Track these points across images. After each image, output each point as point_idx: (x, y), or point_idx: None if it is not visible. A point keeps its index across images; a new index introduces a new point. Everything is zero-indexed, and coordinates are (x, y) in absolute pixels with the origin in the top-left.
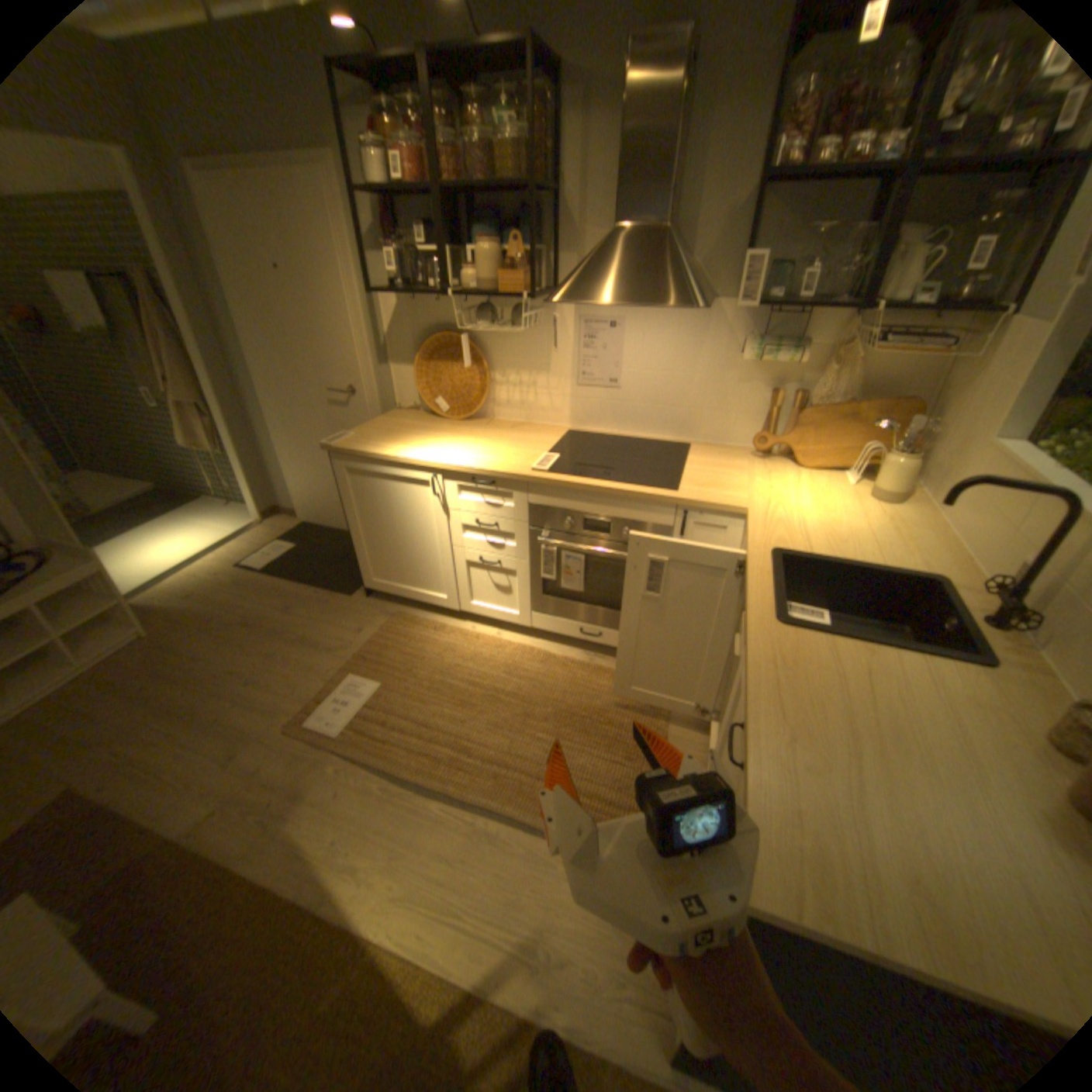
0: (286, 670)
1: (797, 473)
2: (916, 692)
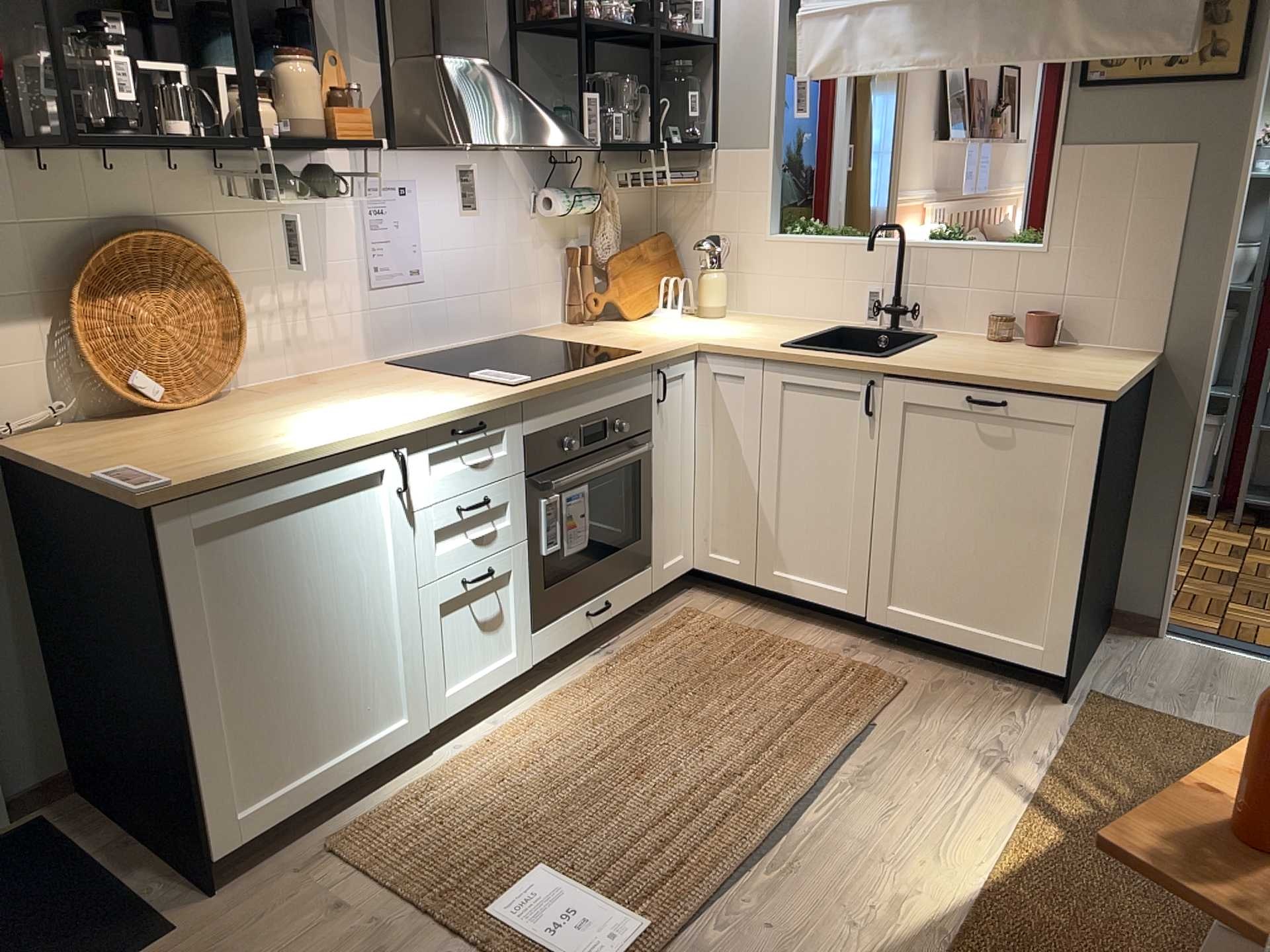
0: None
1: (639, 323)
2: (958, 350)
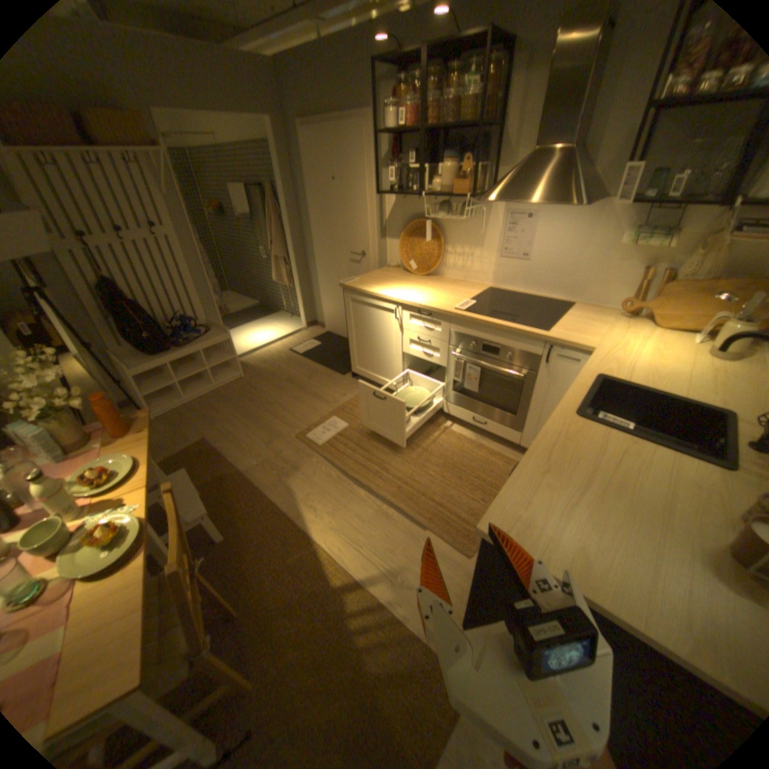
0: (303, 407)
1: (652, 331)
2: (654, 470)
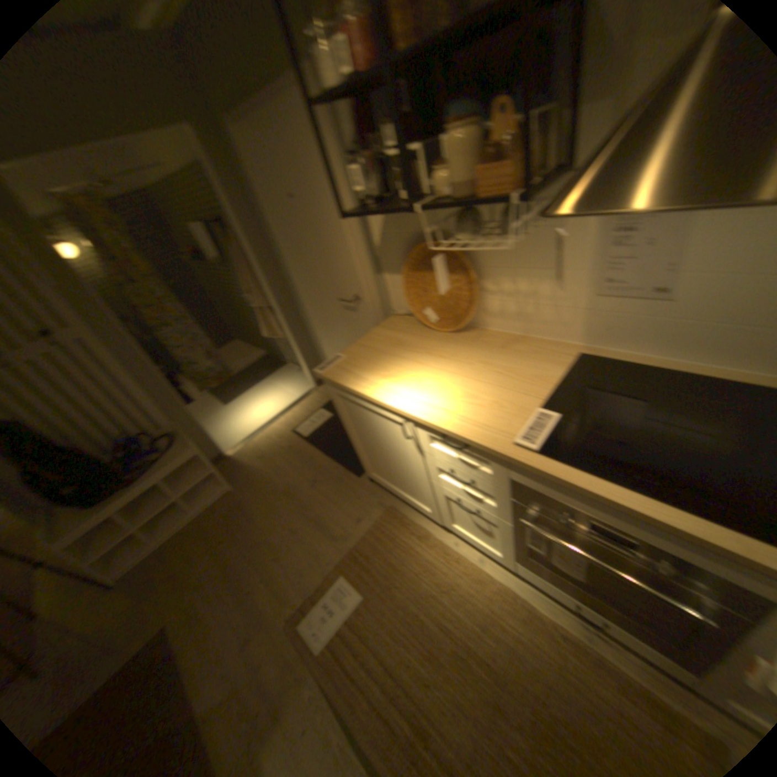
0: (297, 554)
1: None
2: None
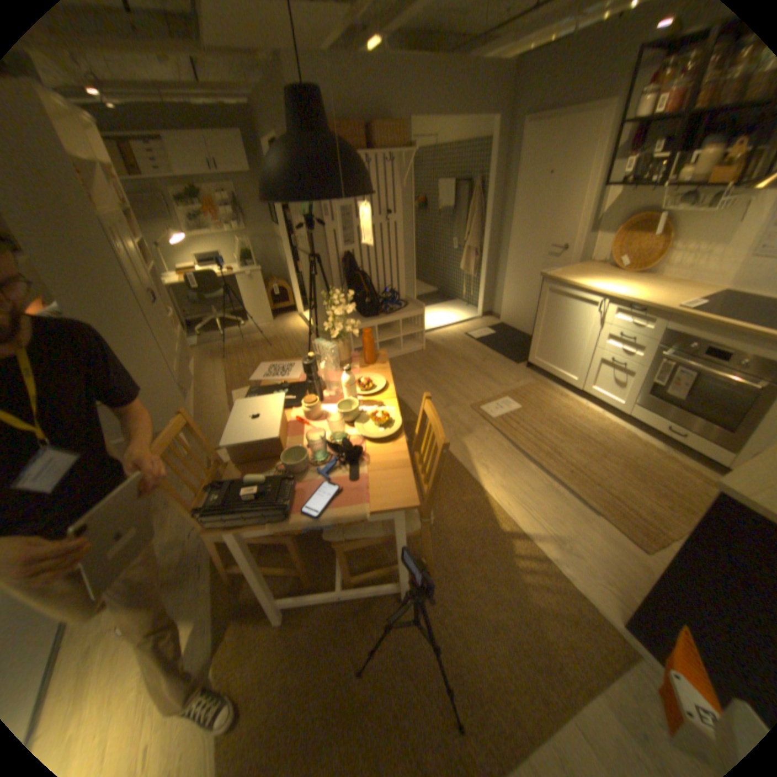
0: (477, 384)
1: None
2: None
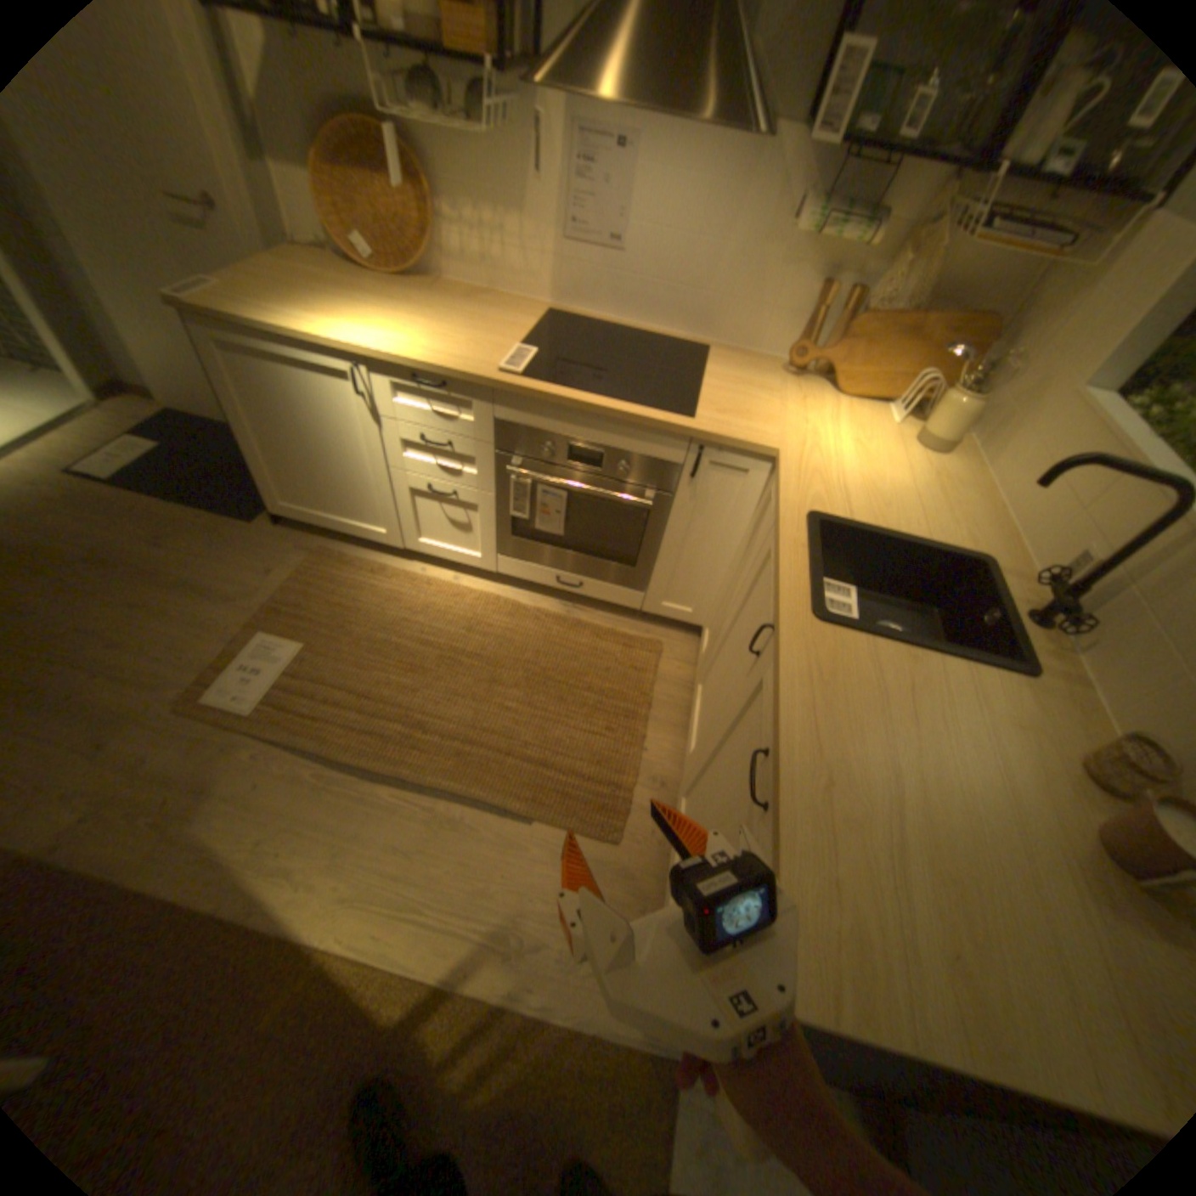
0: (168, 627)
1: (836, 403)
2: (959, 714)
